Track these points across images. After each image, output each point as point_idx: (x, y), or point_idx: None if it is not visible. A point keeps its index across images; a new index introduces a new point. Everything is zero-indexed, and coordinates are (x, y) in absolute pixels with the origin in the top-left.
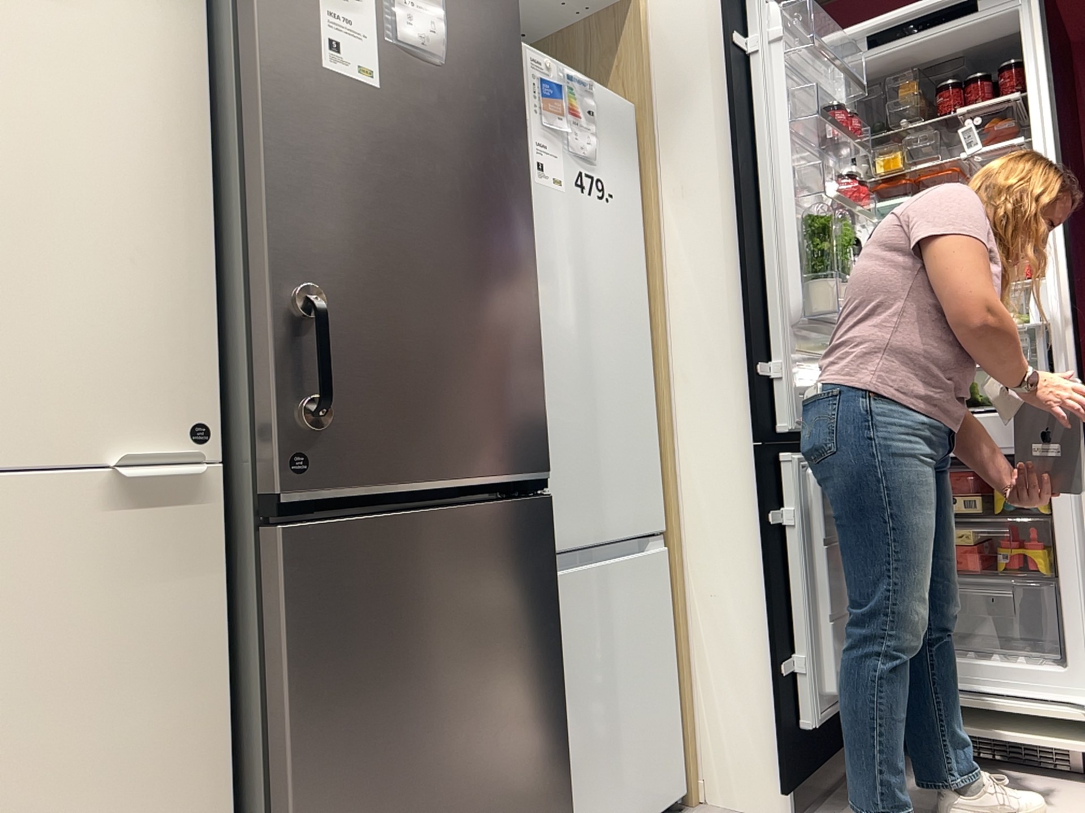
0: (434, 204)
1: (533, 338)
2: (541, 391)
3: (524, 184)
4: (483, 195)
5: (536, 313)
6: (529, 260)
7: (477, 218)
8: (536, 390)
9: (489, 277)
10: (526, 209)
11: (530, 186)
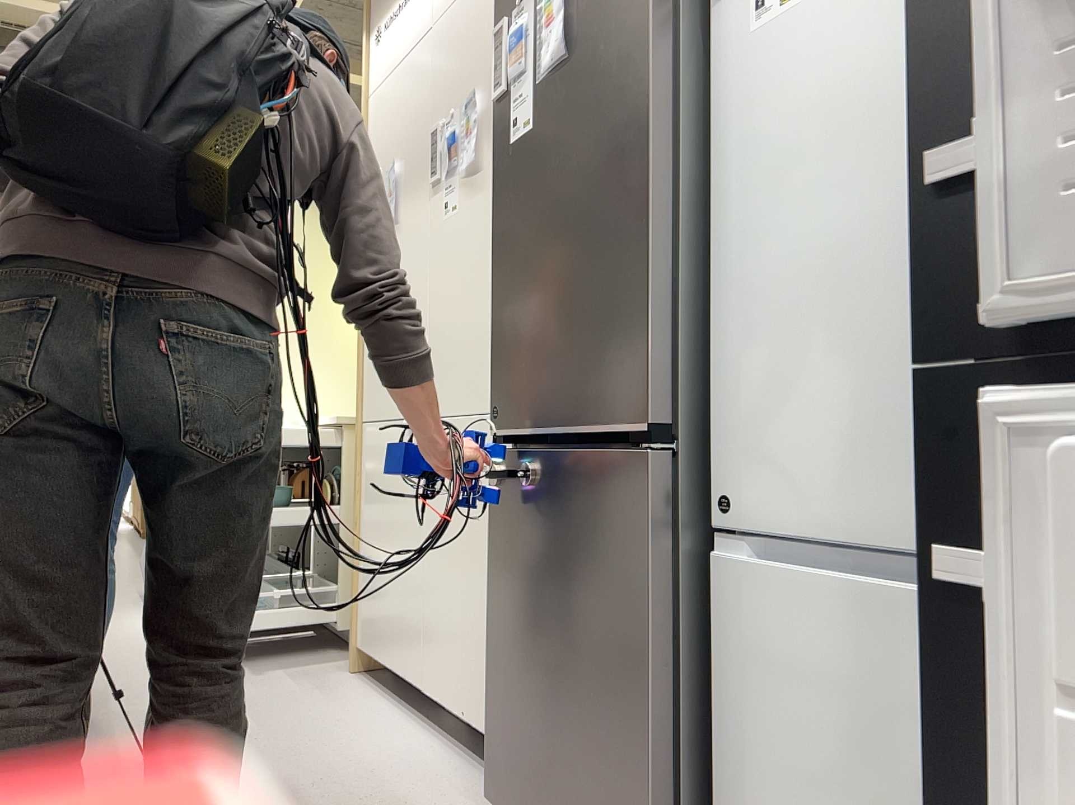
0: (560, 190)
1: (642, 273)
2: (648, 332)
3: (644, 96)
4: (598, 148)
5: (649, 241)
6: (642, 184)
7: (591, 177)
8: (642, 333)
9: (598, 230)
10: (644, 125)
11: (650, 93)
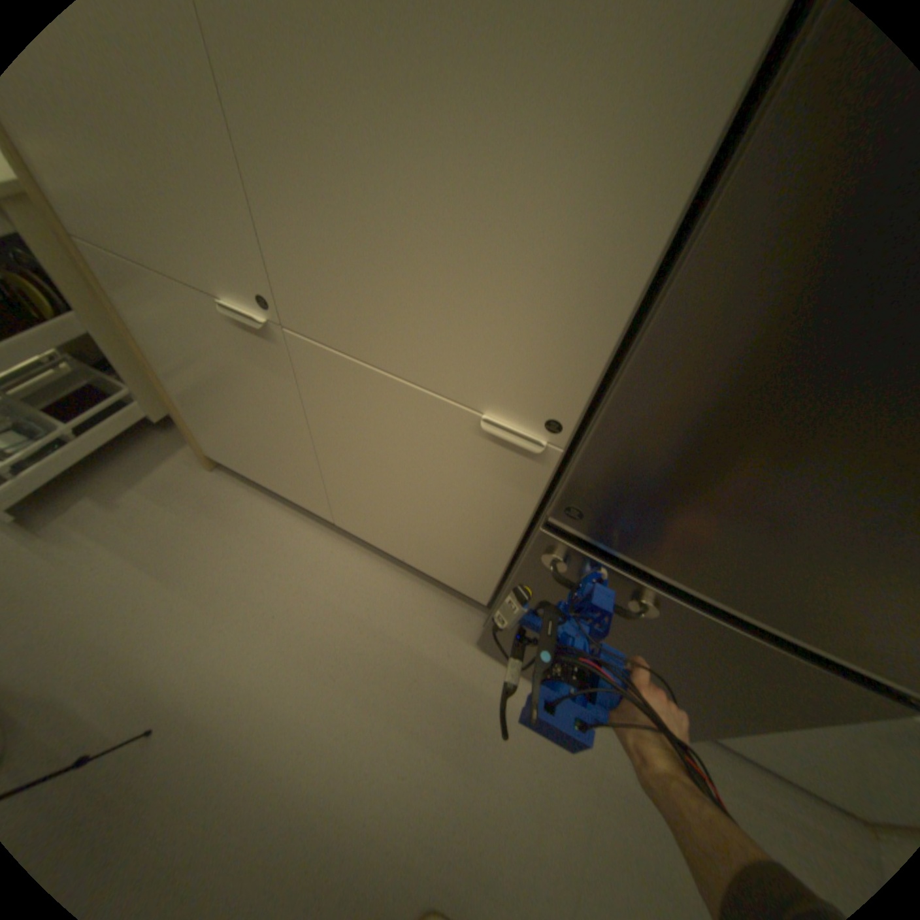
0: None
1: None
2: None
3: None
4: None
5: None
6: None
7: None
8: None
9: None
10: None
11: None
